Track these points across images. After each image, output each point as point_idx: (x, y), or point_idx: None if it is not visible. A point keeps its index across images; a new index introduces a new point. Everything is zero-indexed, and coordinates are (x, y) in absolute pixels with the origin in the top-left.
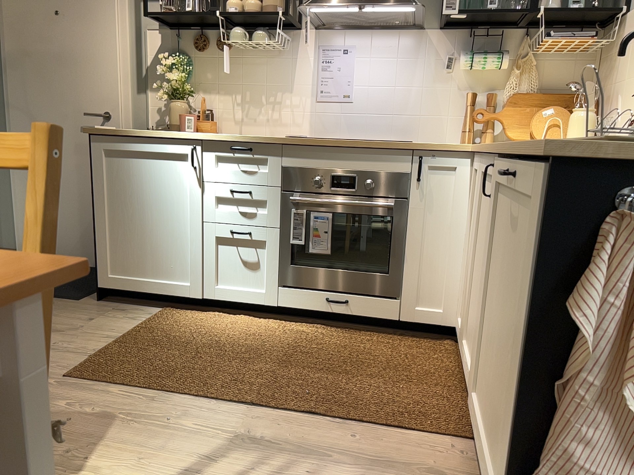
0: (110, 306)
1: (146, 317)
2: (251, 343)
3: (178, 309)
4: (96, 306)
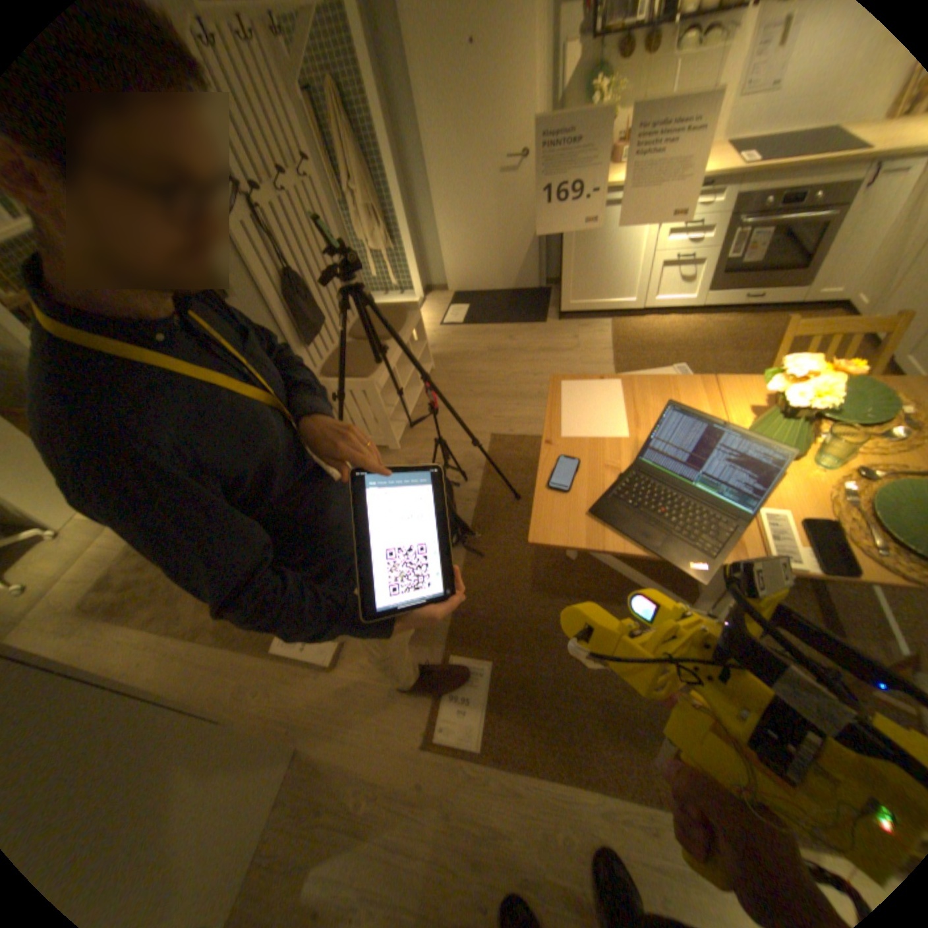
0: (573, 323)
1: (611, 329)
2: (702, 337)
3: (620, 317)
4: (564, 326)
